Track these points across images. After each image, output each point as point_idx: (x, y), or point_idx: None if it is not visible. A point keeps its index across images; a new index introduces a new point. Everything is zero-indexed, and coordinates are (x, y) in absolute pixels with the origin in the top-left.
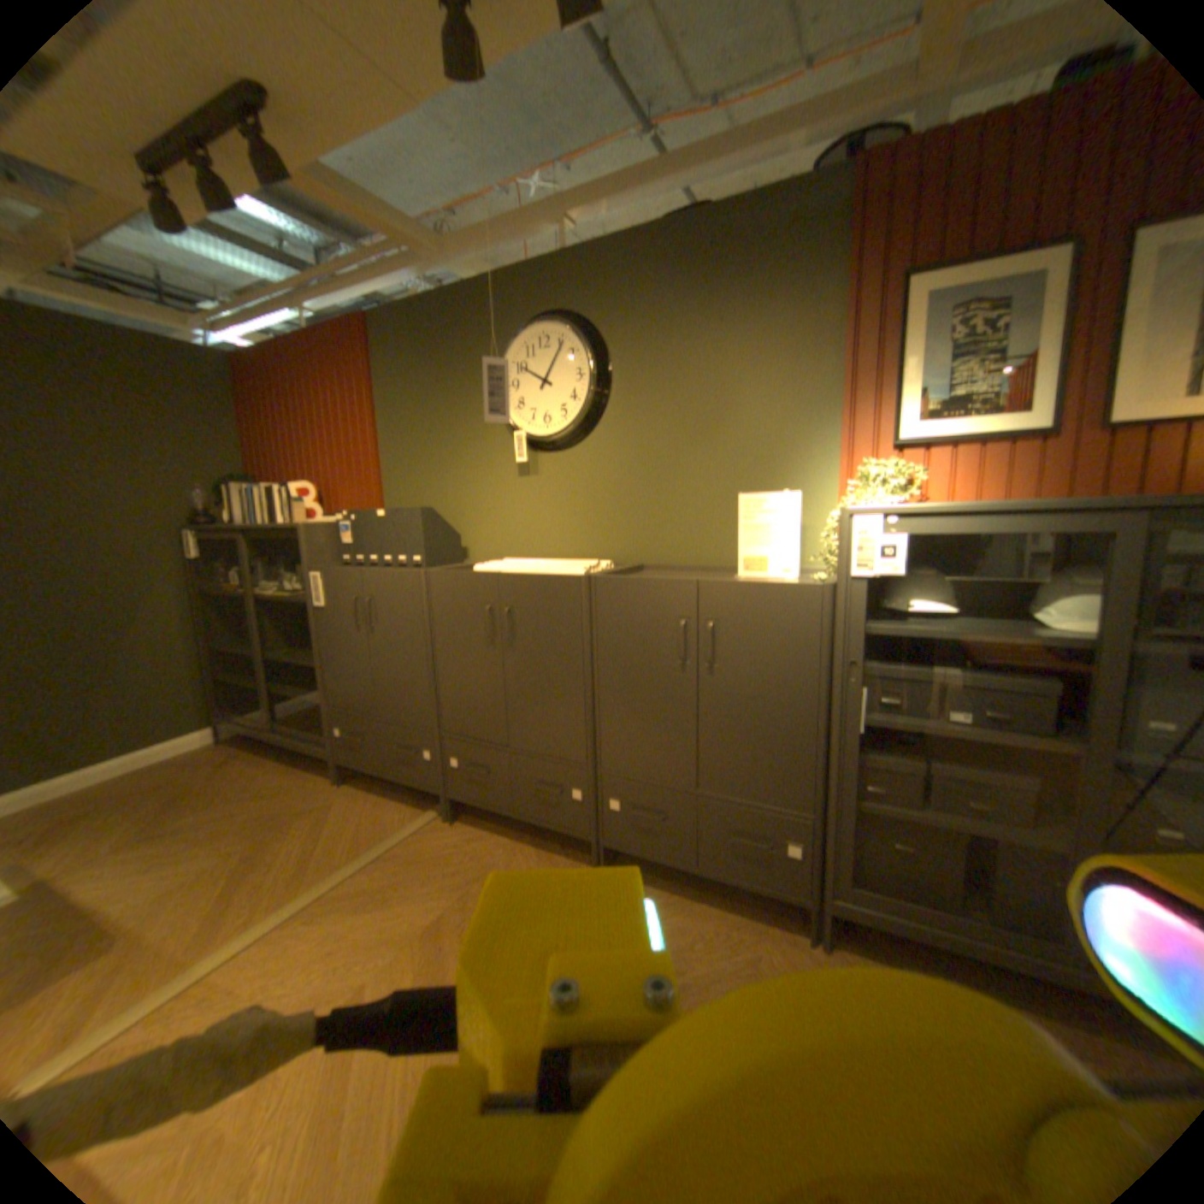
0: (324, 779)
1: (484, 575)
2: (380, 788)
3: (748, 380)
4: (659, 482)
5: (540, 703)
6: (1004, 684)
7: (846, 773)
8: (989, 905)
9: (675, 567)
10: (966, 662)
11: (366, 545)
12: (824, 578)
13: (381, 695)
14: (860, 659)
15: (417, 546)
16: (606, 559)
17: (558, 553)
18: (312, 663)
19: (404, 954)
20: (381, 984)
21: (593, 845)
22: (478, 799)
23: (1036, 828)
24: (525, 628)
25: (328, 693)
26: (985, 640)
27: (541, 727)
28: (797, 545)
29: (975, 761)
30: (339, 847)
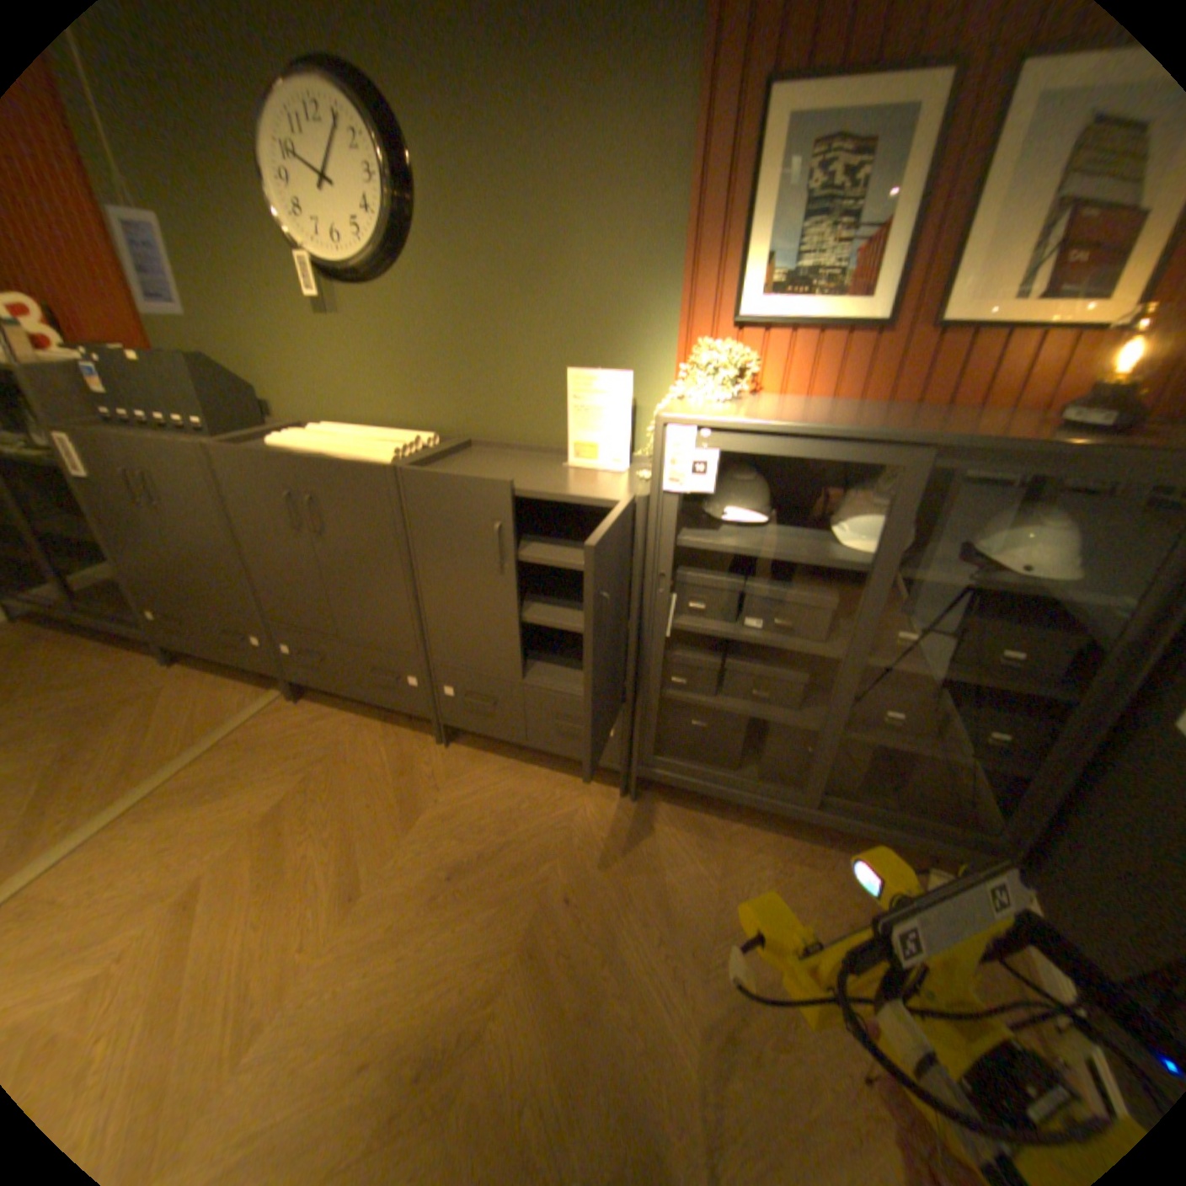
0: (151, 661)
1: (274, 458)
2: (217, 669)
3: (580, 216)
4: (483, 342)
5: (362, 599)
6: (790, 598)
7: (650, 672)
8: (759, 761)
9: (506, 448)
10: (766, 570)
11: (127, 400)
12: (647, 479)
13: (189, 582)
14: (667, 574)
15: (192, 407)
16: (432, 431)
17: (377, 419)
18: (99, 542)
19: (241, 845)
20: (217, 876)
21: (433, 724)
22: (317, 684)
23: (799, 712)
24: (332, 521)
25: (126, 577)
26: (778, 560)
27: (367, 622)
28: (626, 436)
29: (762, 657)
30: (171, 739)
